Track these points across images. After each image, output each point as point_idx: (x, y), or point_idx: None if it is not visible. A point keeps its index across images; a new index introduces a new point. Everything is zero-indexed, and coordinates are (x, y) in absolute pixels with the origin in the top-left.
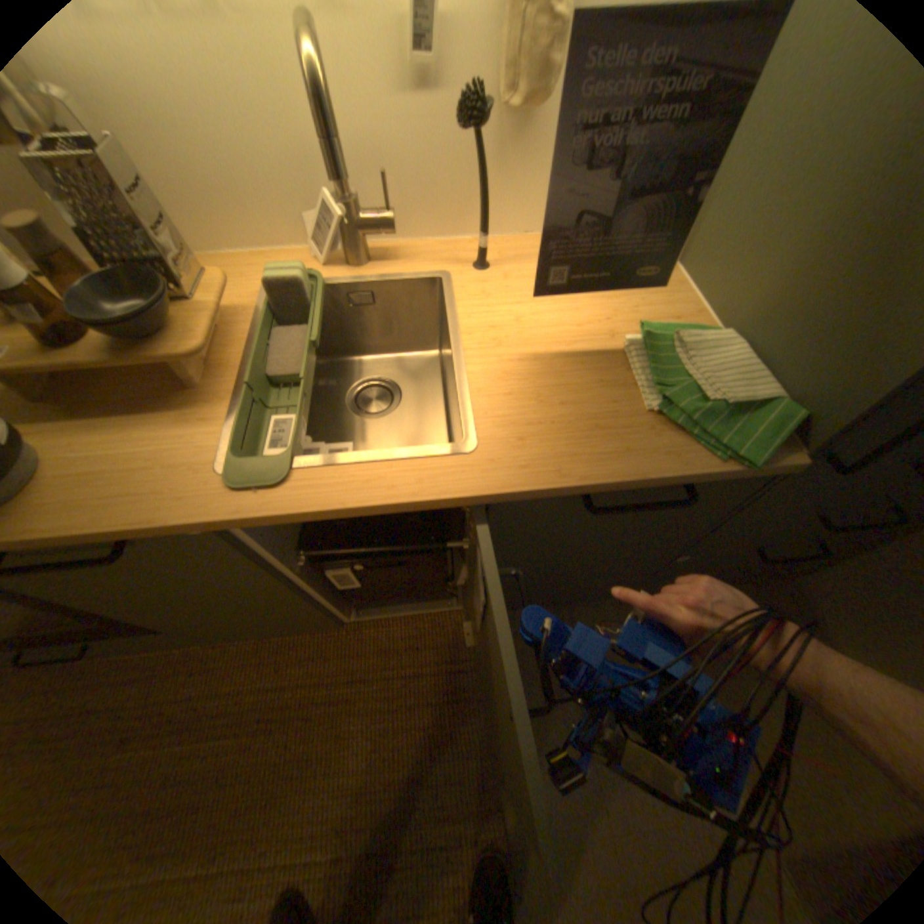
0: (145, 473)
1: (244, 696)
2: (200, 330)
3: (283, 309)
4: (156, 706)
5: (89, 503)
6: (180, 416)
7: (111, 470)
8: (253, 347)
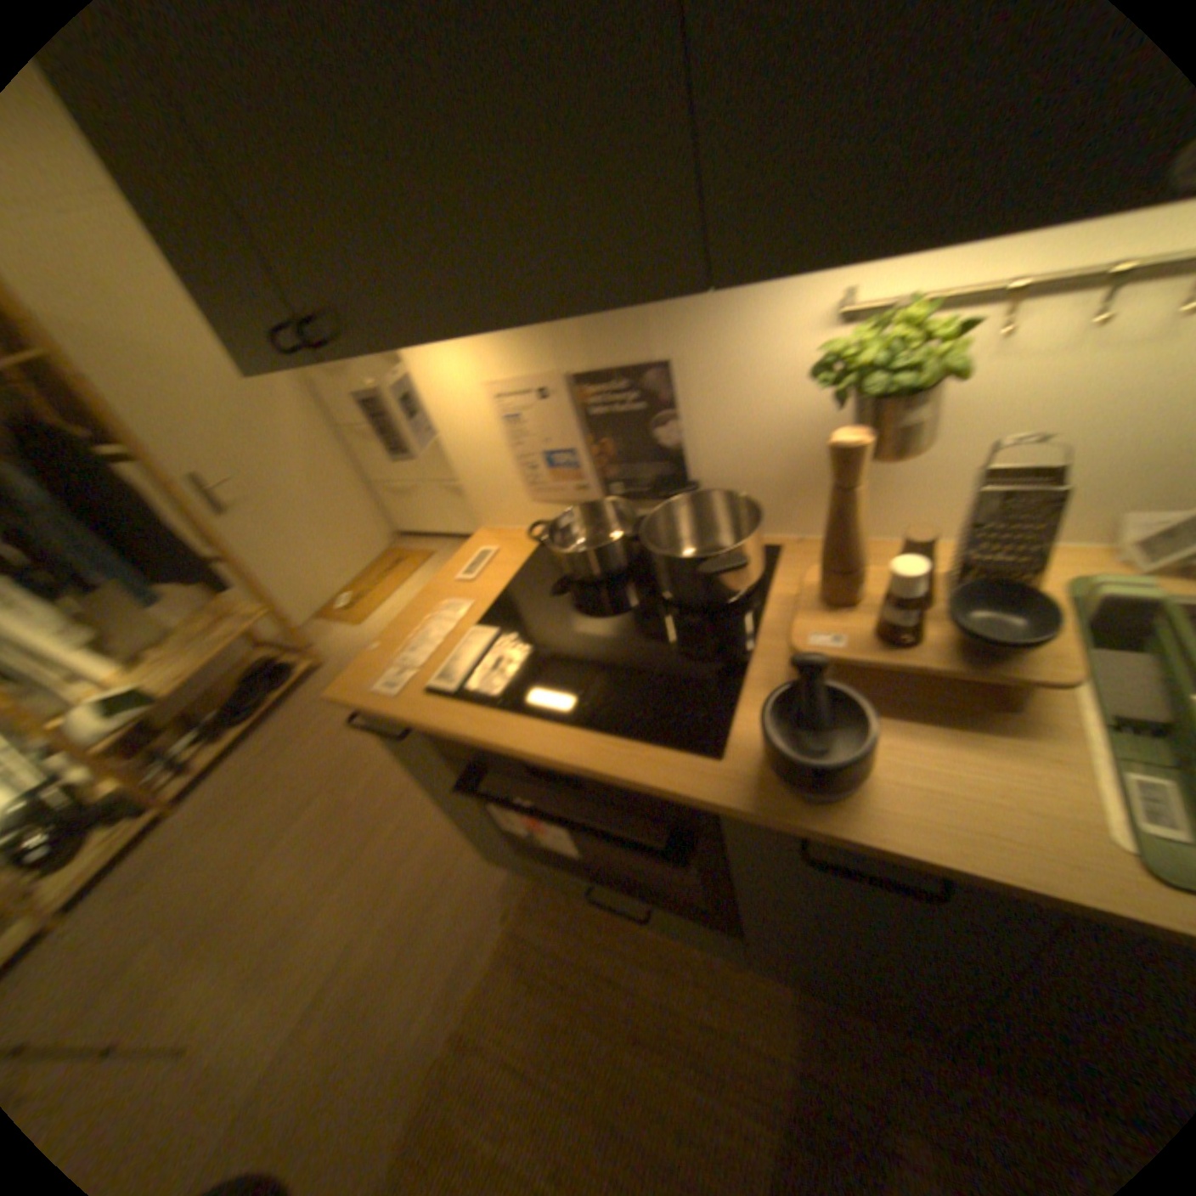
0: (1015, 815)
1: (784, 1069)
2: (1082, 657)
3: (1113, 628)
4: (675, 1014)
5: (954, 831)
6: (1027, 748)
7: (963, 796)
8: (1098, 676)
